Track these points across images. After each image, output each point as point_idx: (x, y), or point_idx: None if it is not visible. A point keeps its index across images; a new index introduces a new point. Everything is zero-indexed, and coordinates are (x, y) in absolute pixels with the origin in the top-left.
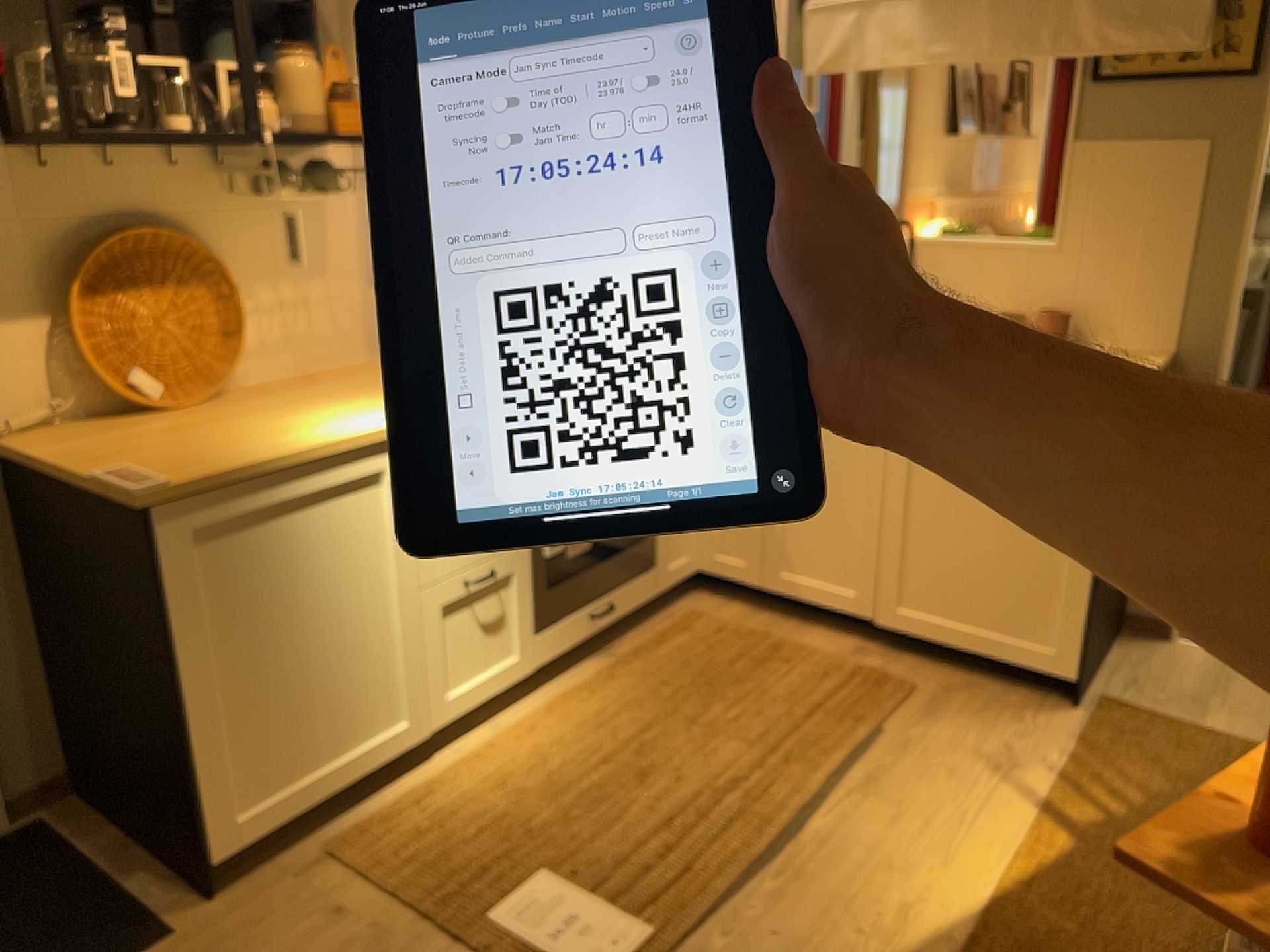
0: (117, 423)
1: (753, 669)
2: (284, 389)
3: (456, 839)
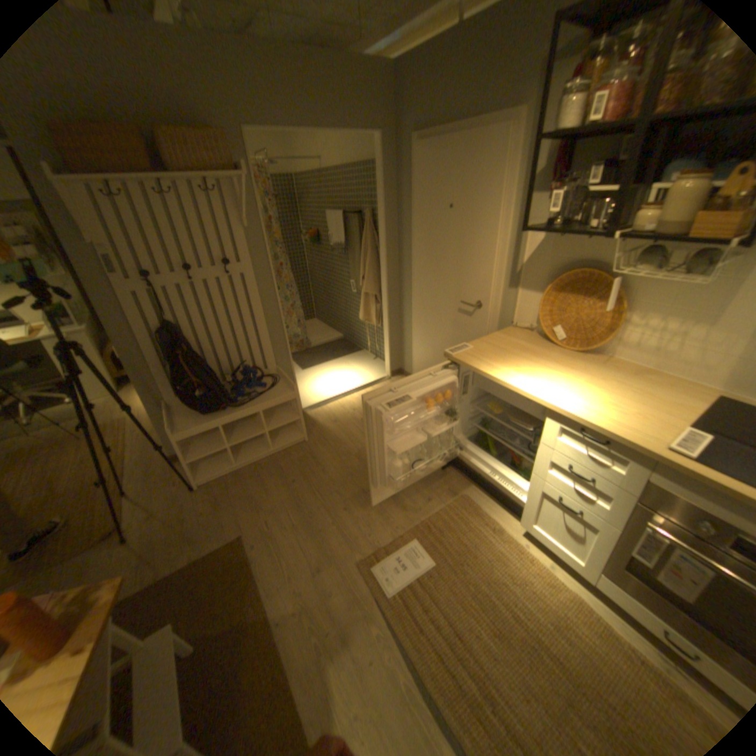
0: (538, 339)
1: None
2: (617, 366)
3: (460, 536)
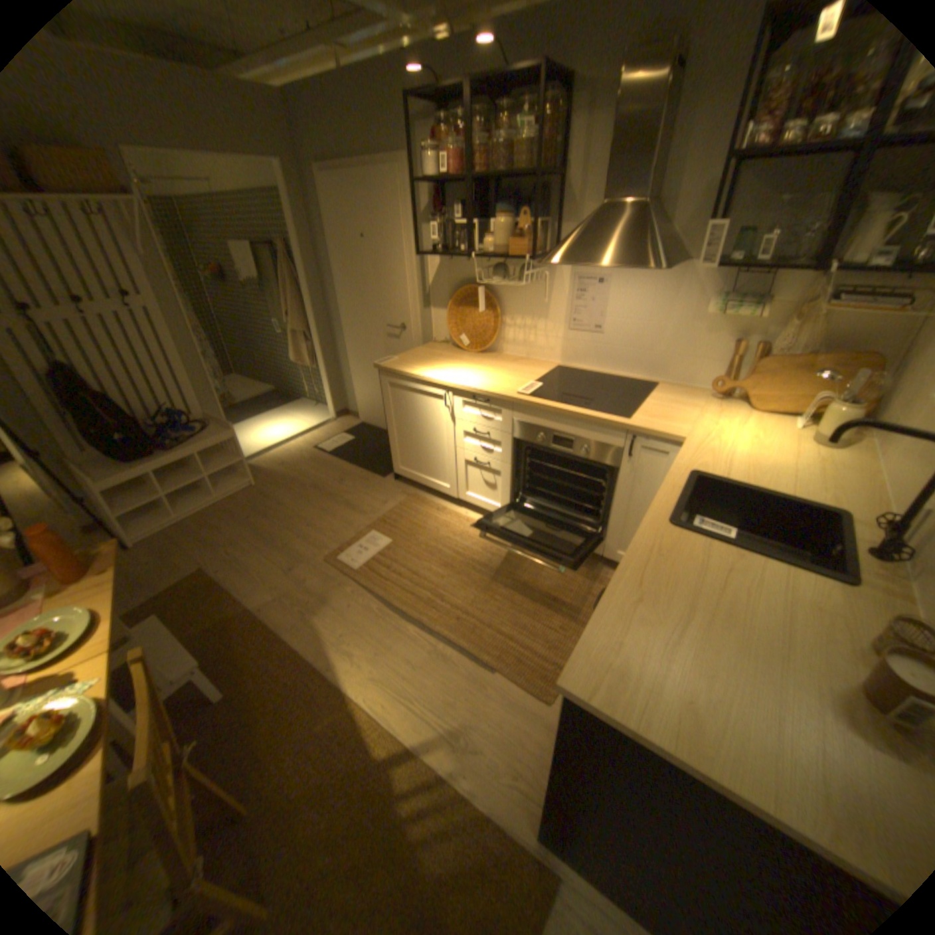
0: (451, 349)
1: (549, 609)
2: (502, 359)
3: (412, 518)
